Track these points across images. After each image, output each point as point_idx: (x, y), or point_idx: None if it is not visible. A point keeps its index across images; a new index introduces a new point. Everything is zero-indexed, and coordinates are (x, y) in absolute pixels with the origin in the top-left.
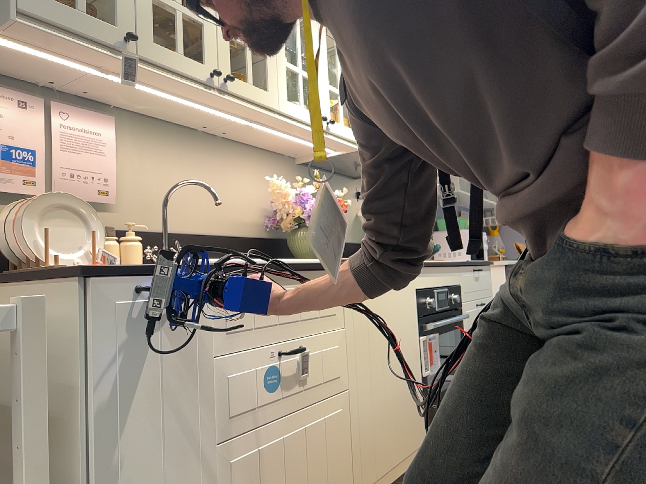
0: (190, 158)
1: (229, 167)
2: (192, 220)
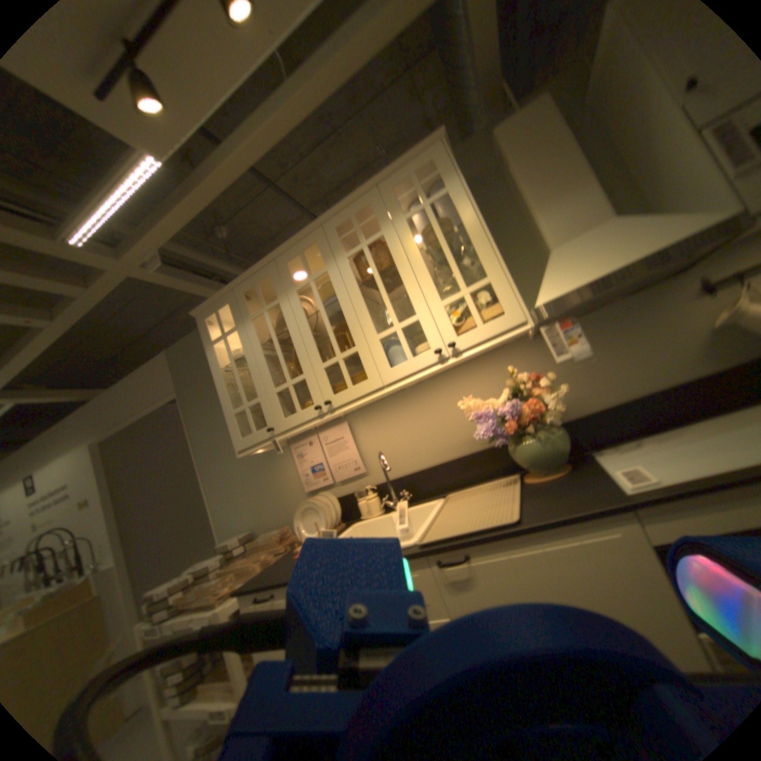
0: (406, 411)
1: (442, 396)
2: (424, 456)
